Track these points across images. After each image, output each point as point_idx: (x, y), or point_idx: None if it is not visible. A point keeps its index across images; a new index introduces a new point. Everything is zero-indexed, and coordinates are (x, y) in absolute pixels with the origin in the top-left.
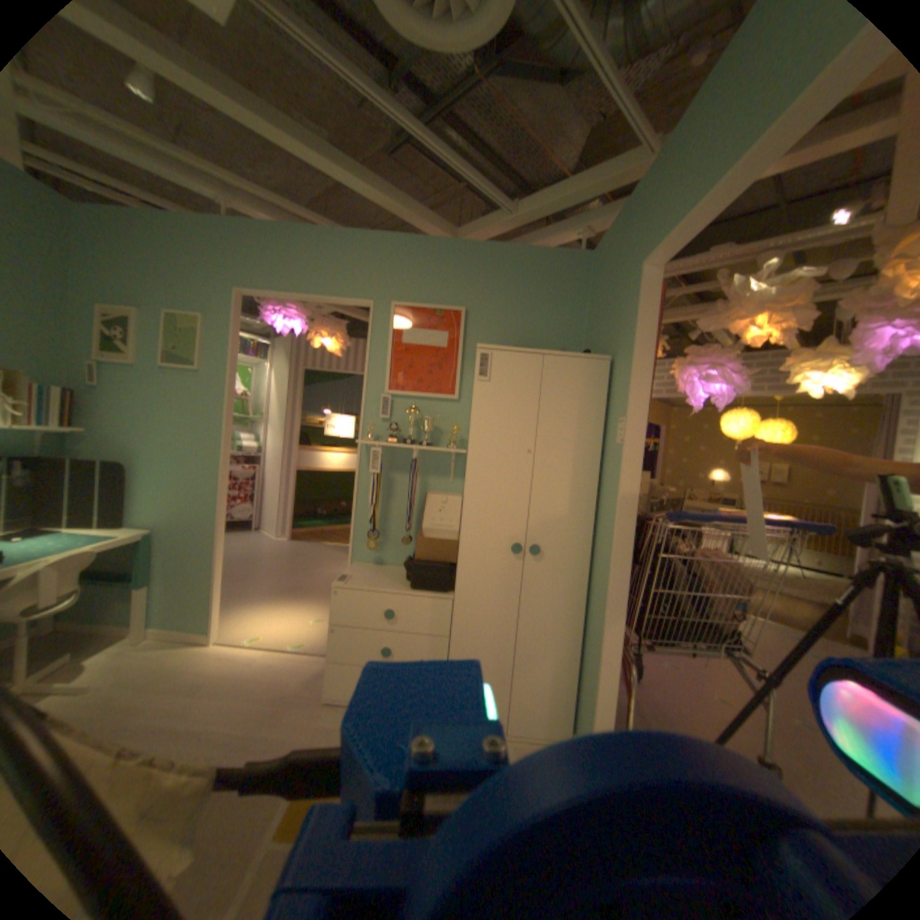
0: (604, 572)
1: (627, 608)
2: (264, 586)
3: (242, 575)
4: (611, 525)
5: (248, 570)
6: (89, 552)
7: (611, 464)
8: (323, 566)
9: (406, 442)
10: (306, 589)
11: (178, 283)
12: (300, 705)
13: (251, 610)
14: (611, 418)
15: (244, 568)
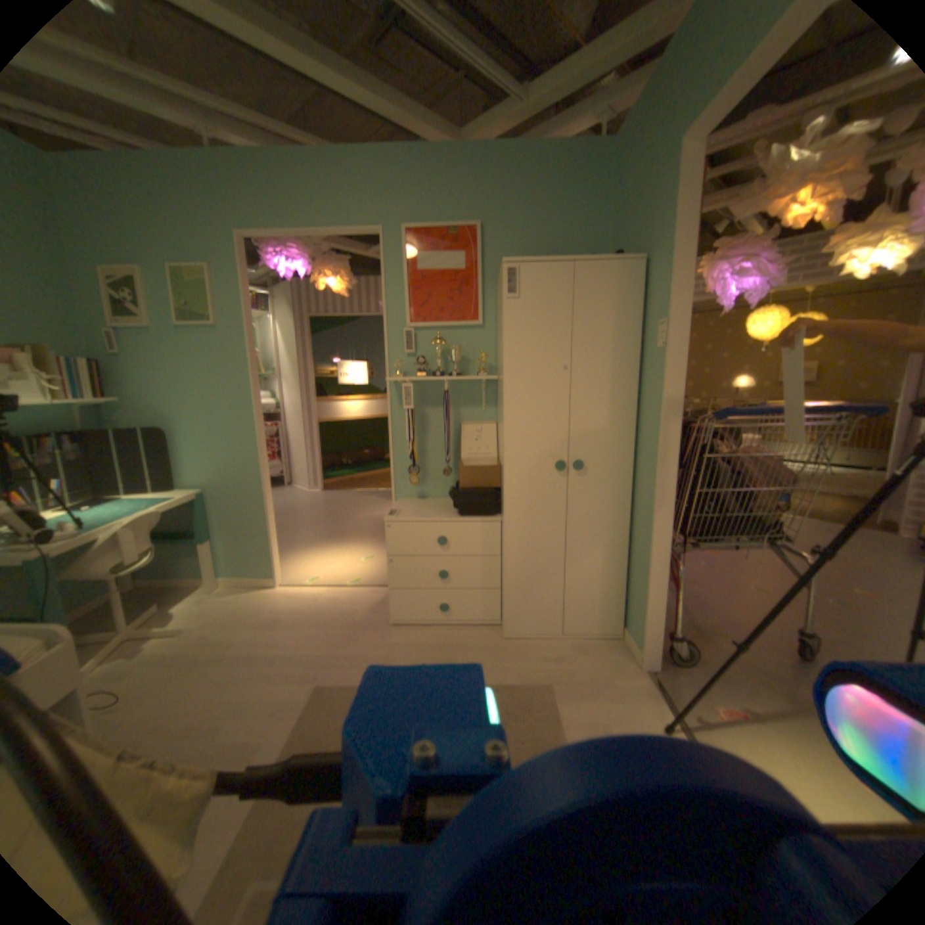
0: (649, 478)
1: (674, 508)
2: (310, 532)
3: (287, 525)
4: (655, 431)
5: (291, 520)
6: (154, 511)
7: (651, 370)
8: (360, 509)
9: (435, 375)
10: (350, 531)
11: (175, 231)
12: (371, 627)
13: (304, 554)
14: (649, 322)
15: (287, 519)
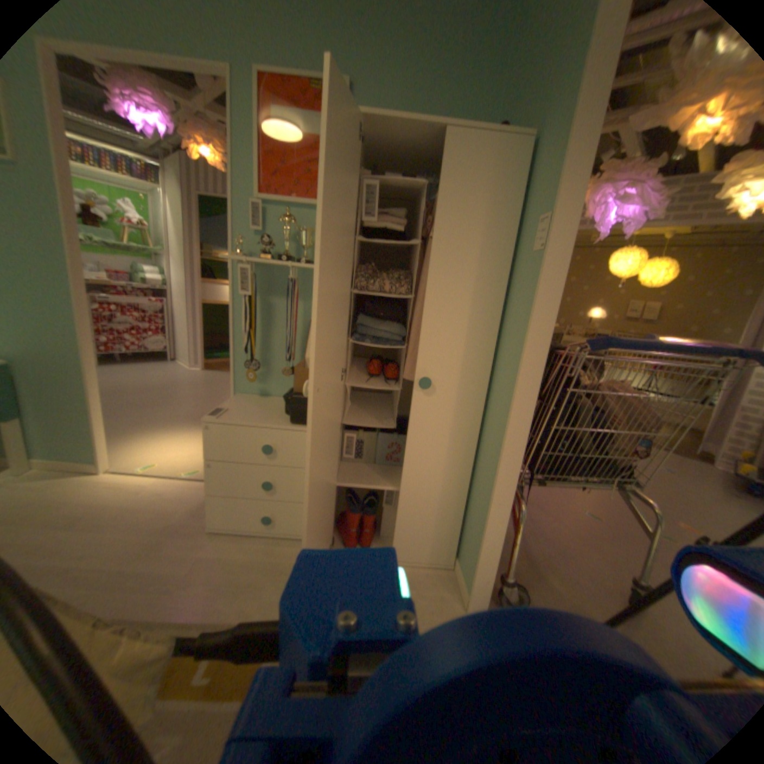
0: (503, 408)
1: (527, 448)
2: (170, 413)
3: (151, 403)
4: (517, 355)
5: (157, 398)
6: None
7: (523, 279)
8: None
9: (282, 259)
10: None
11: None
12: (185, 534)
13: (153, 437)
14: (529, 219)
15: (154, 396)
